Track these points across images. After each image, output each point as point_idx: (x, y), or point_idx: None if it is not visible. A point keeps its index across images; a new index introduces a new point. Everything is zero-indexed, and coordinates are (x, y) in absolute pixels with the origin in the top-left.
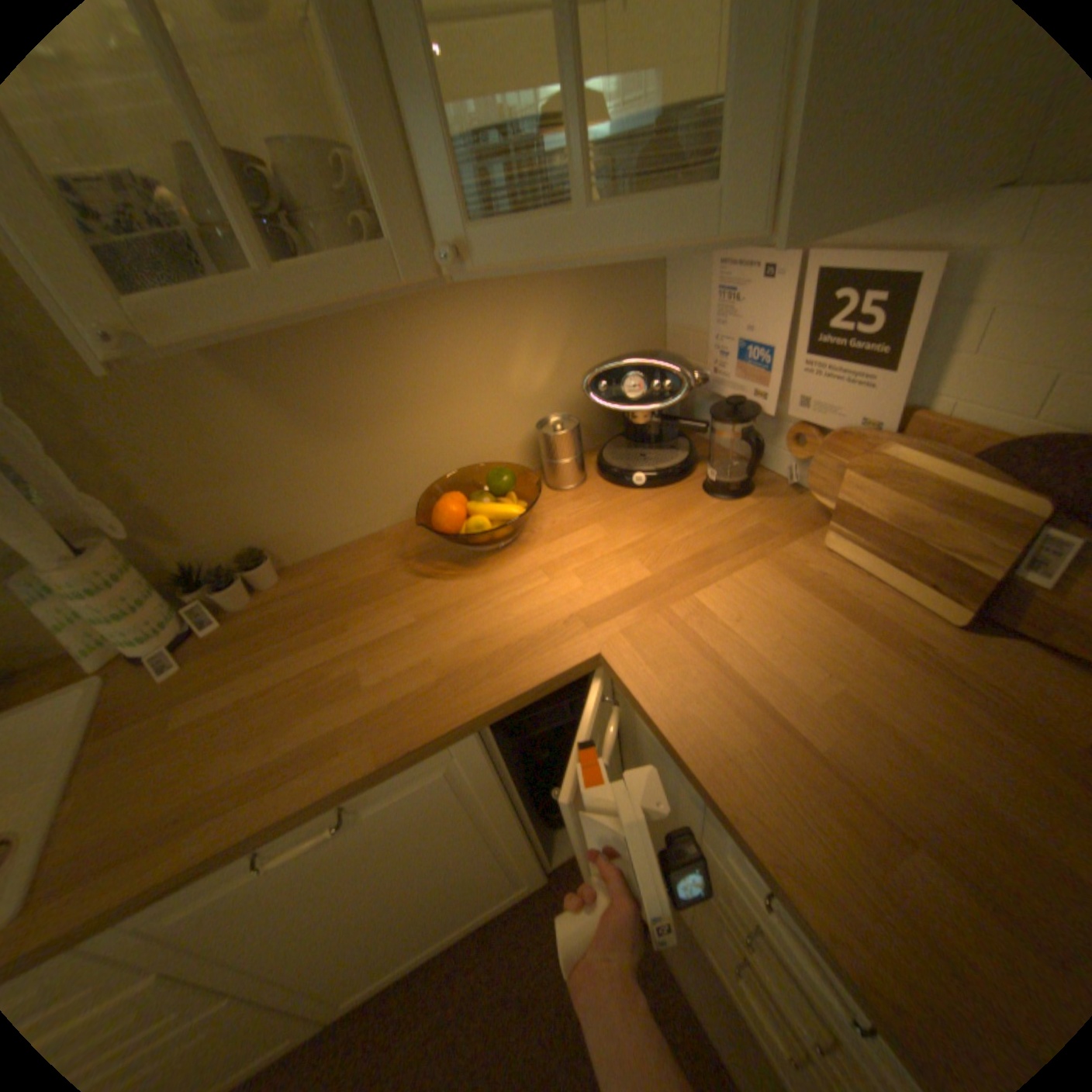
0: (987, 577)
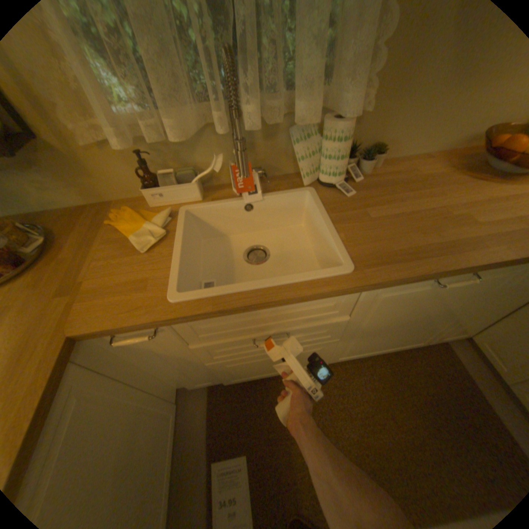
0: None
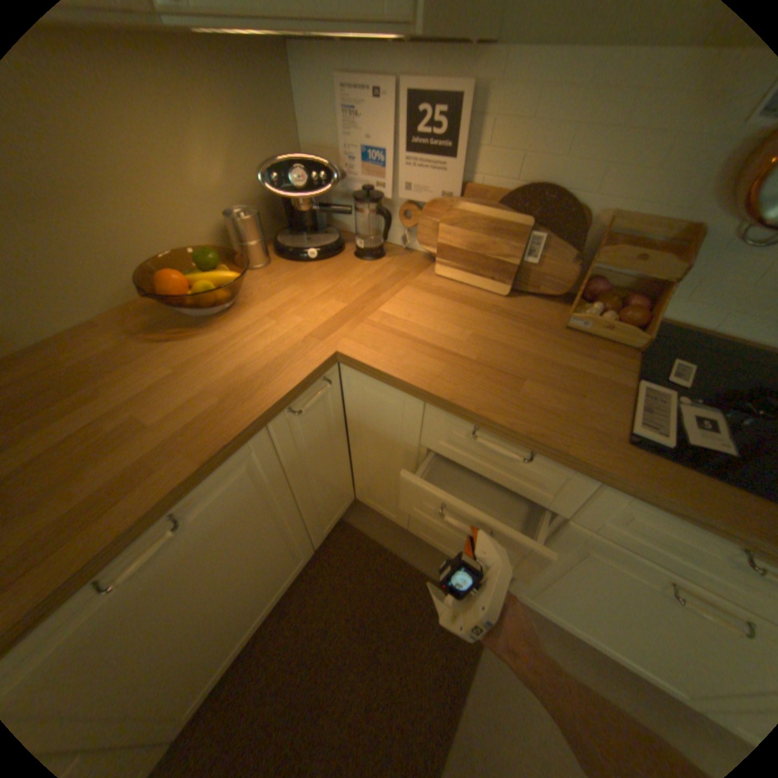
0: (514, 265)
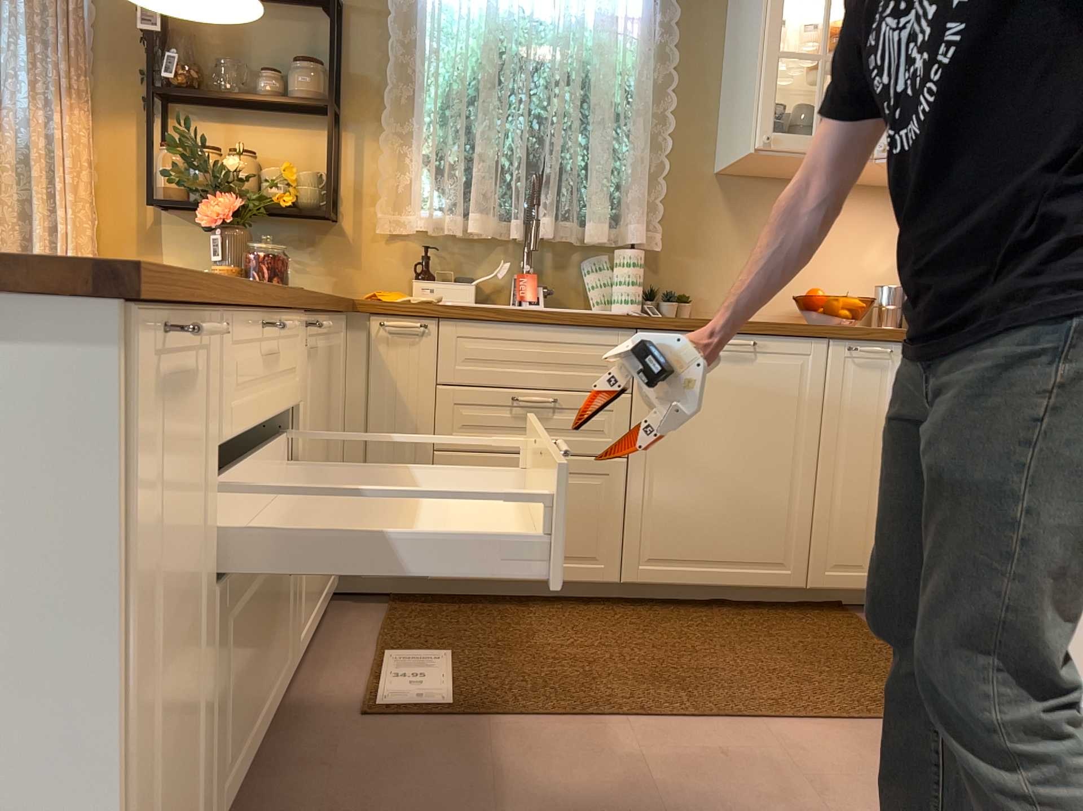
0: None
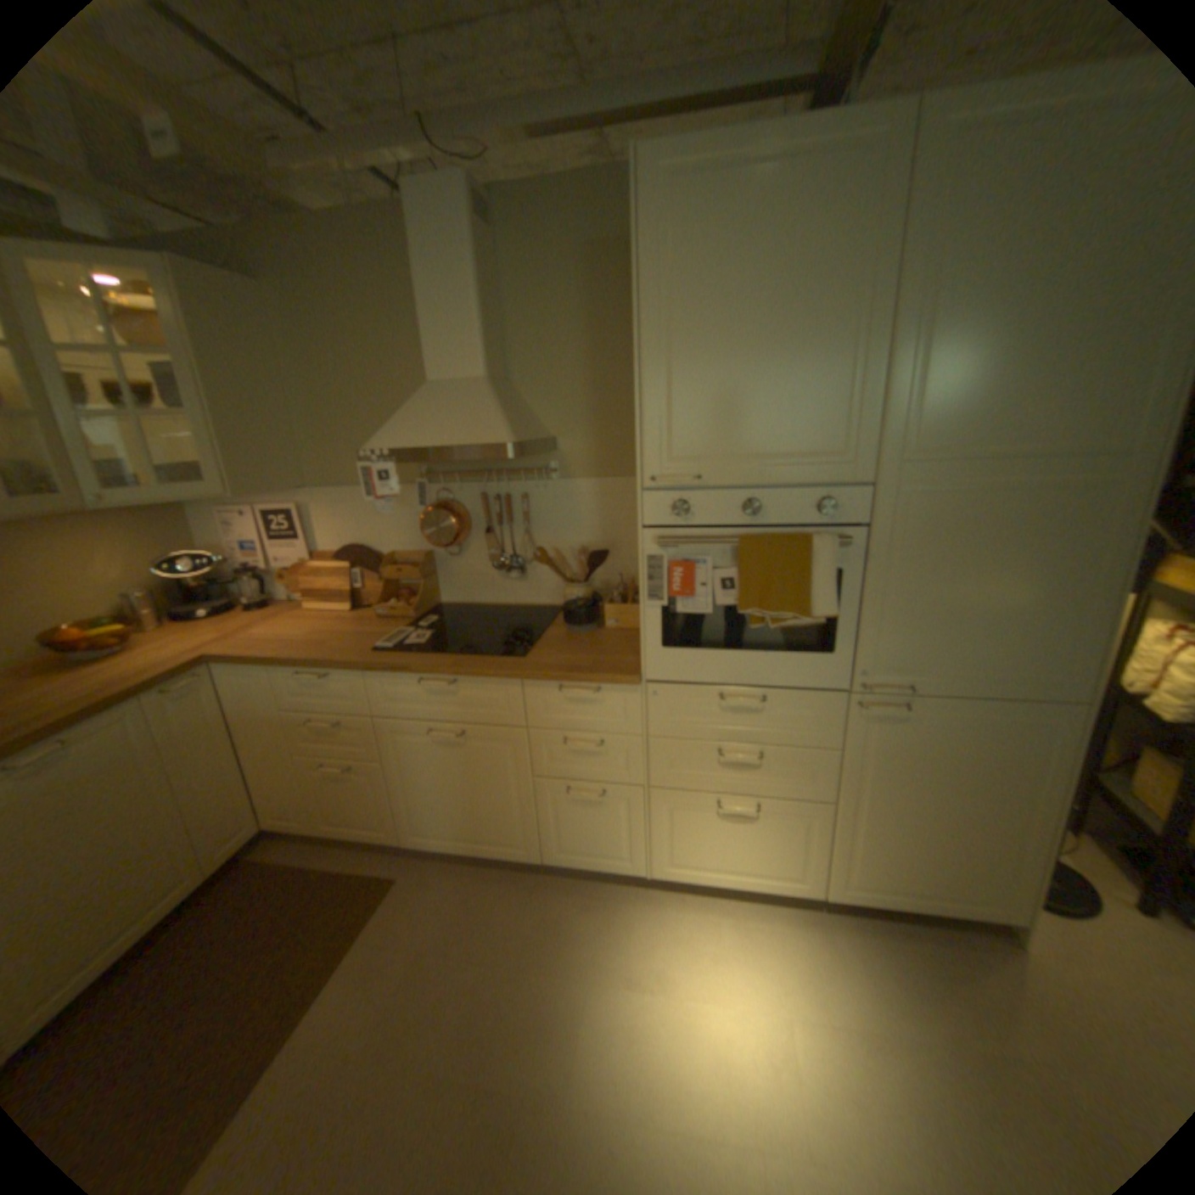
0: (348, 592)
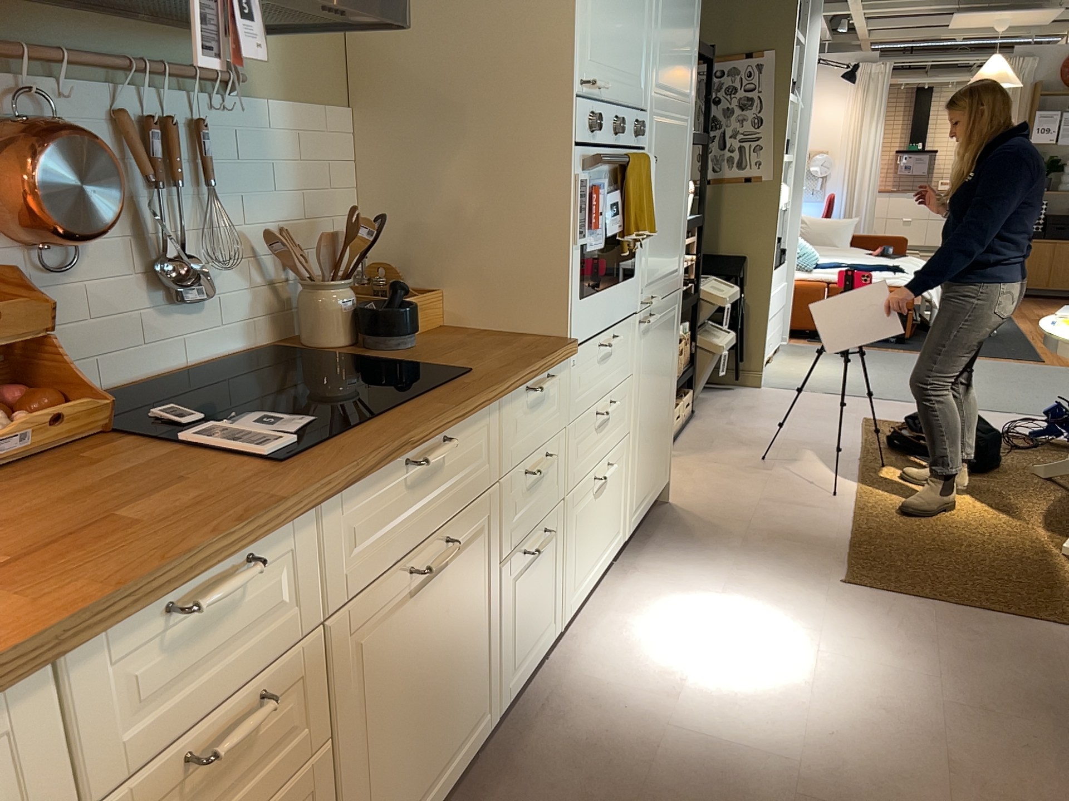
0: None
